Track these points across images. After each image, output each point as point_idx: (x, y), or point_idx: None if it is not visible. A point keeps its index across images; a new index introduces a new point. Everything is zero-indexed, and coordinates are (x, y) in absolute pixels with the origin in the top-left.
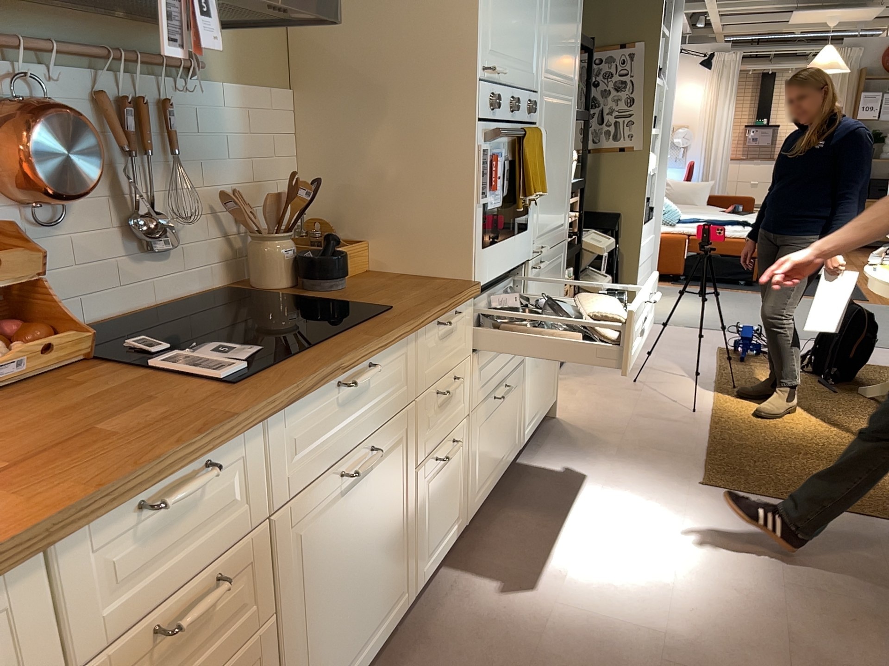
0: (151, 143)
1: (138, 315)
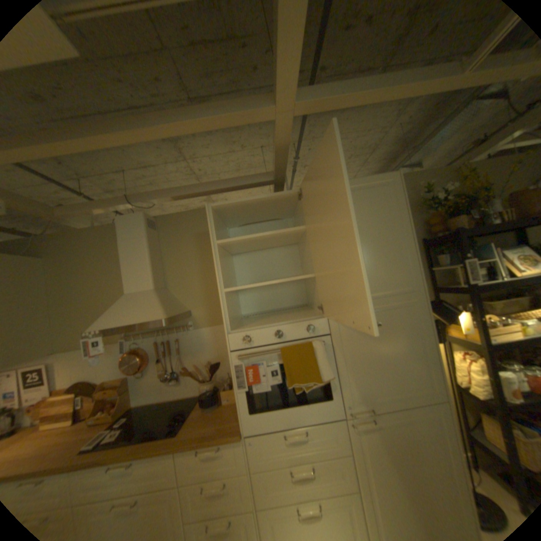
0: (172, 352)
1: (167, 403)
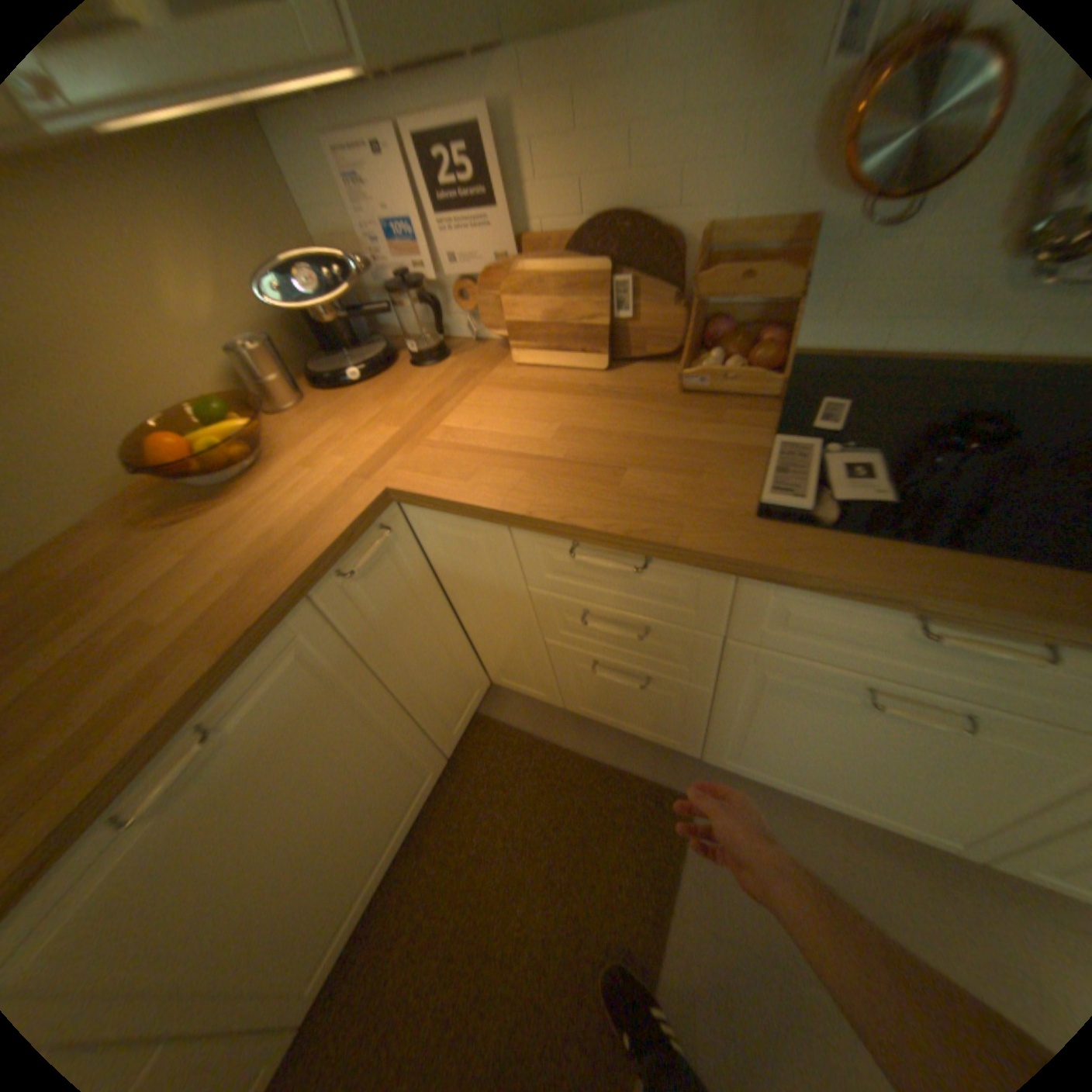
0: None
1: (969, 360)
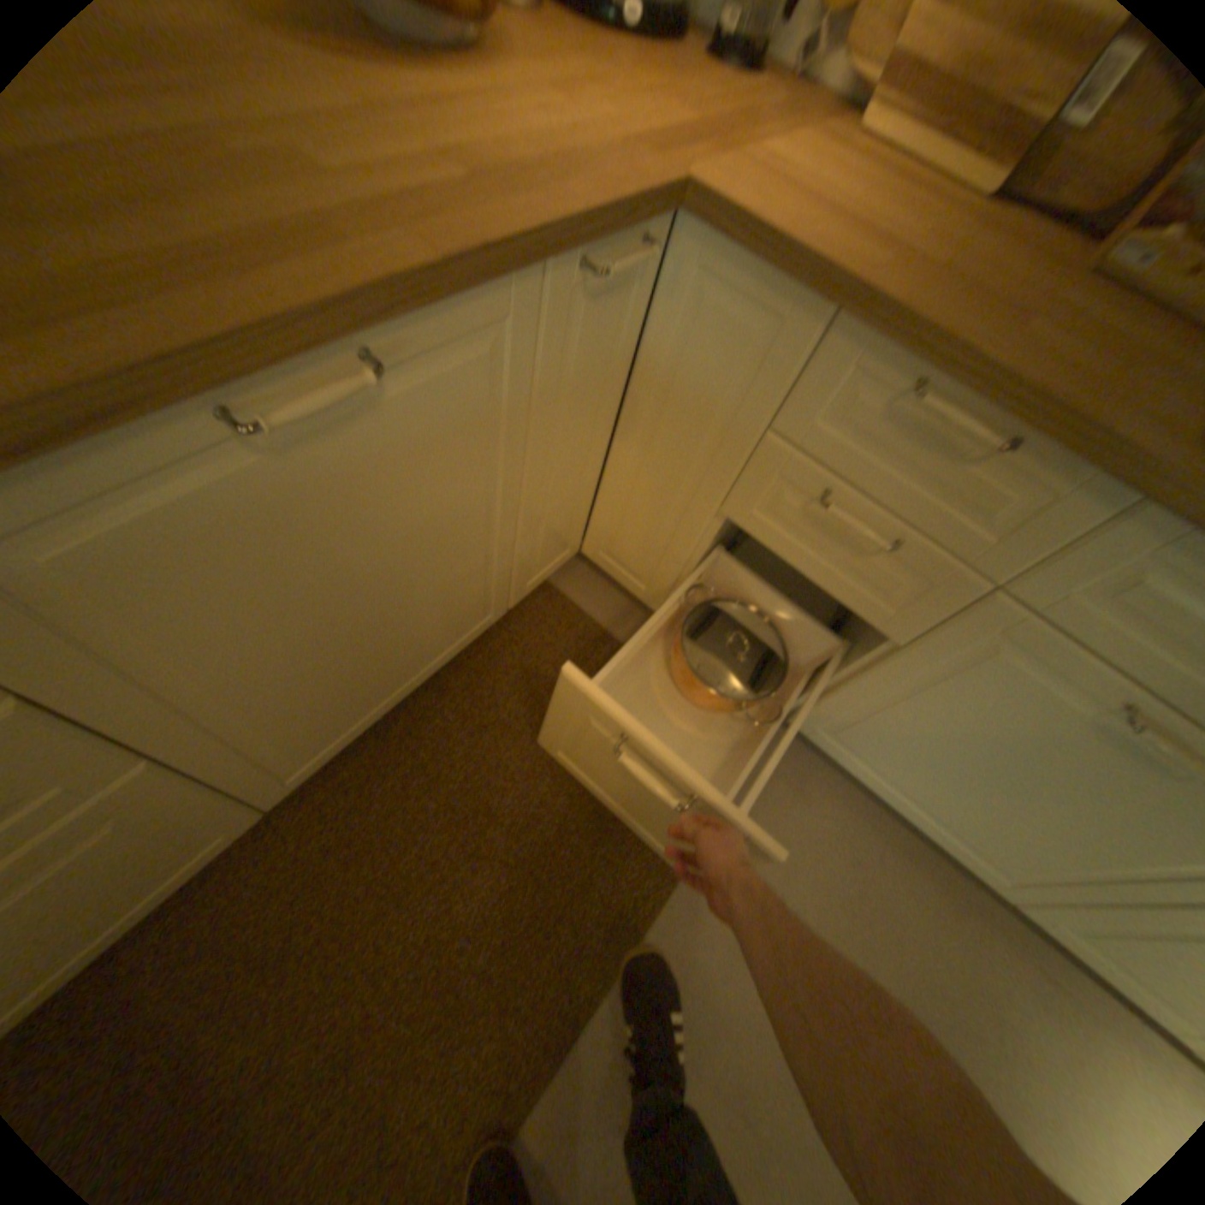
0: None
1: None
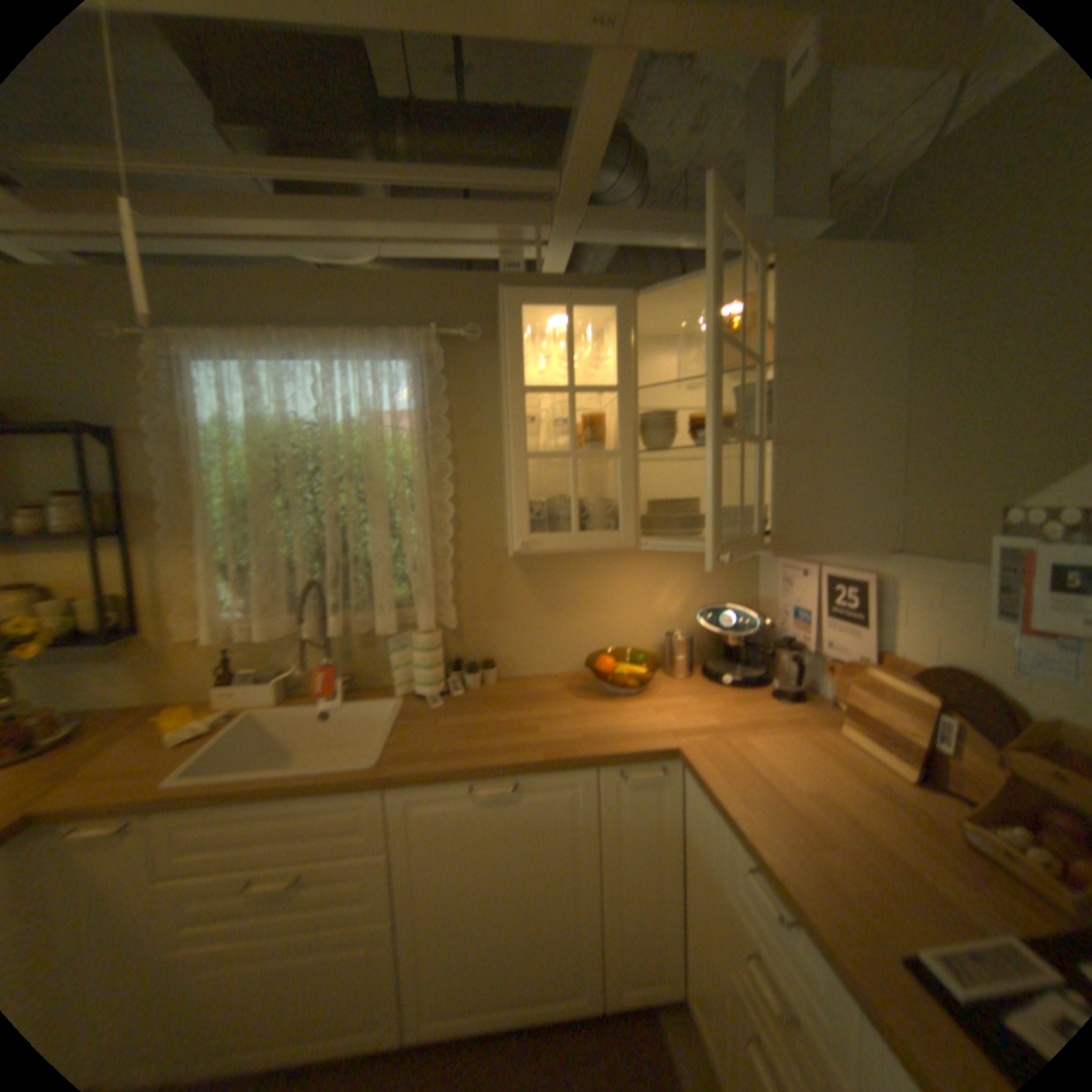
0: None
1: None
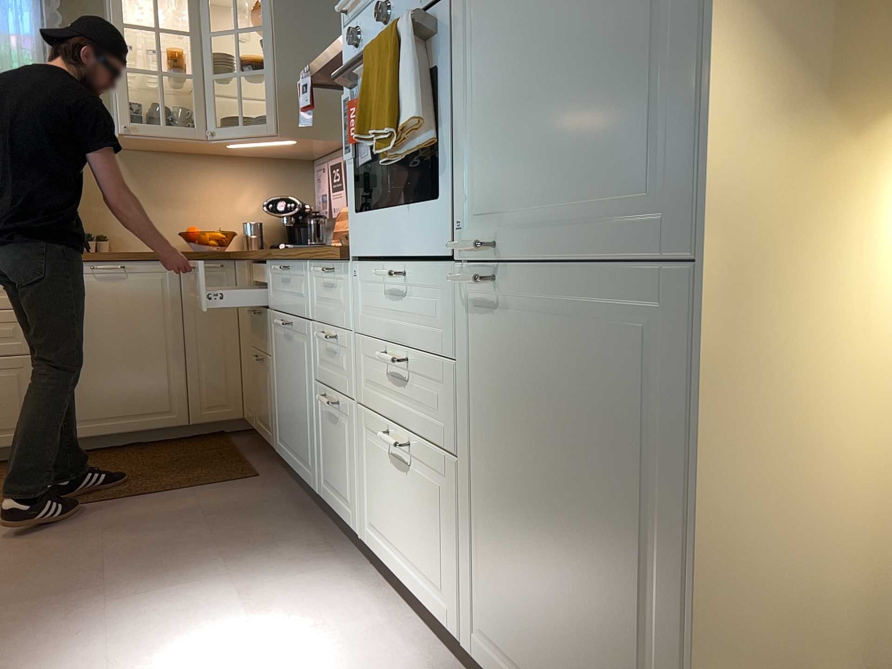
0: None
1: None
